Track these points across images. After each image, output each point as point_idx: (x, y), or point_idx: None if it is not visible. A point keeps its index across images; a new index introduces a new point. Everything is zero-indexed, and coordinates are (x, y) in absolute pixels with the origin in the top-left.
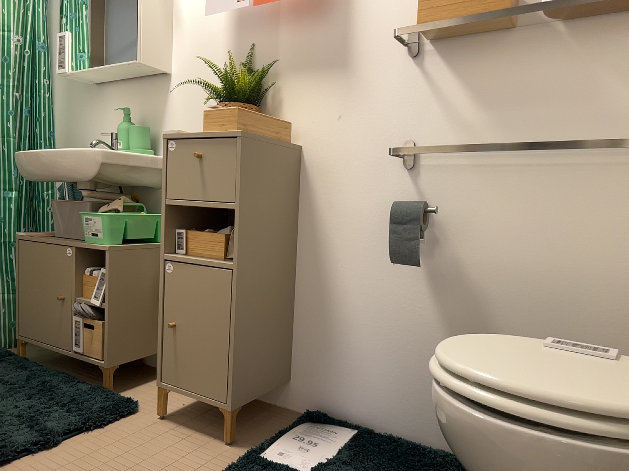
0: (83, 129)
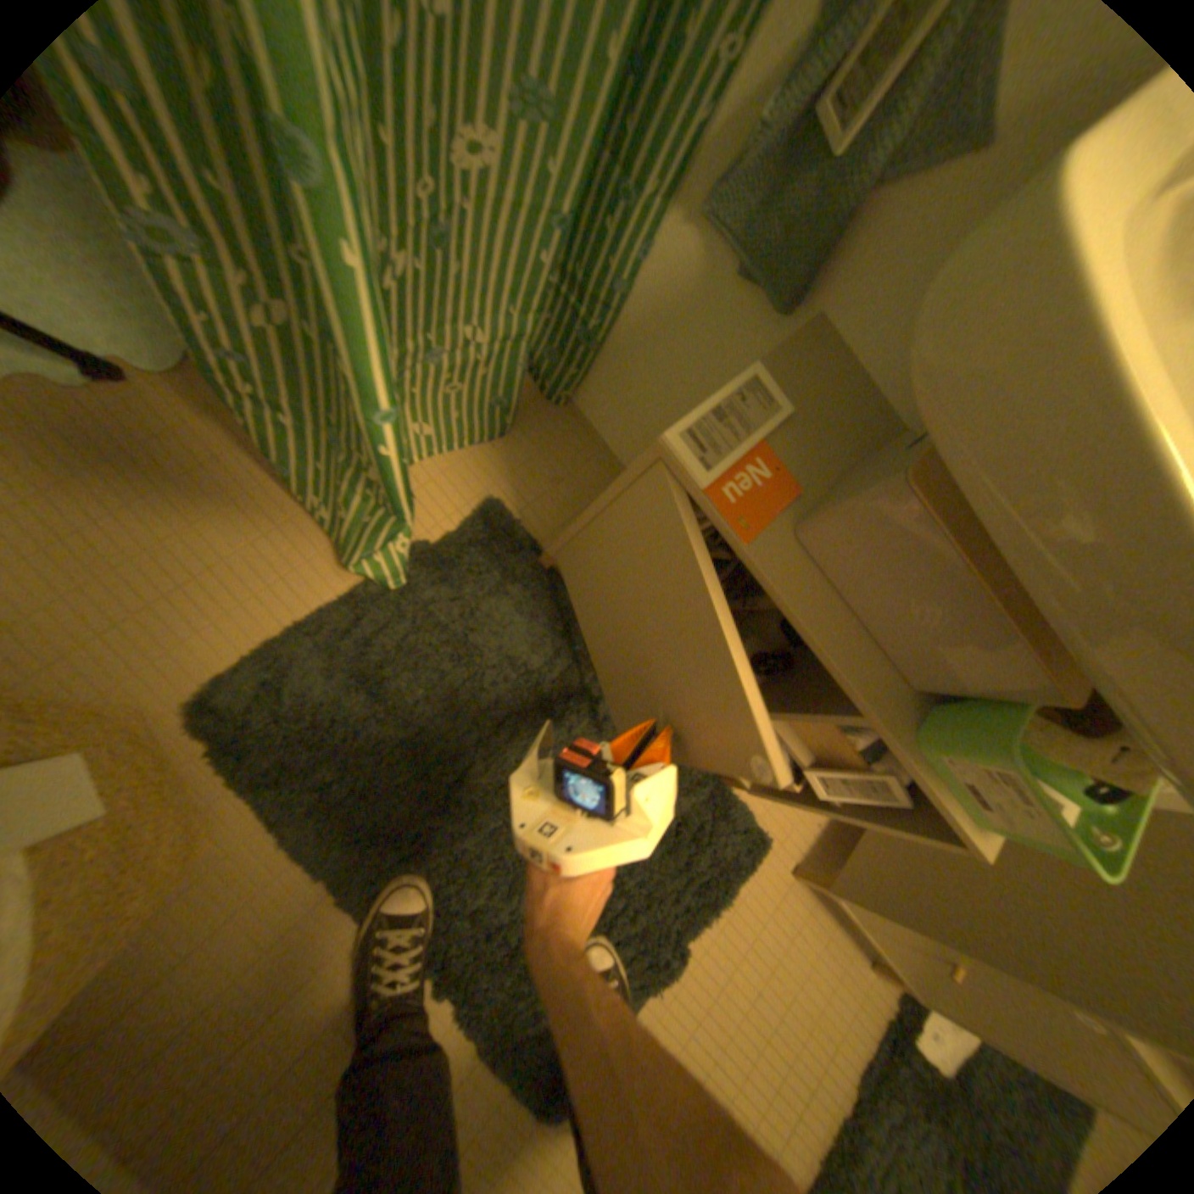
0: None
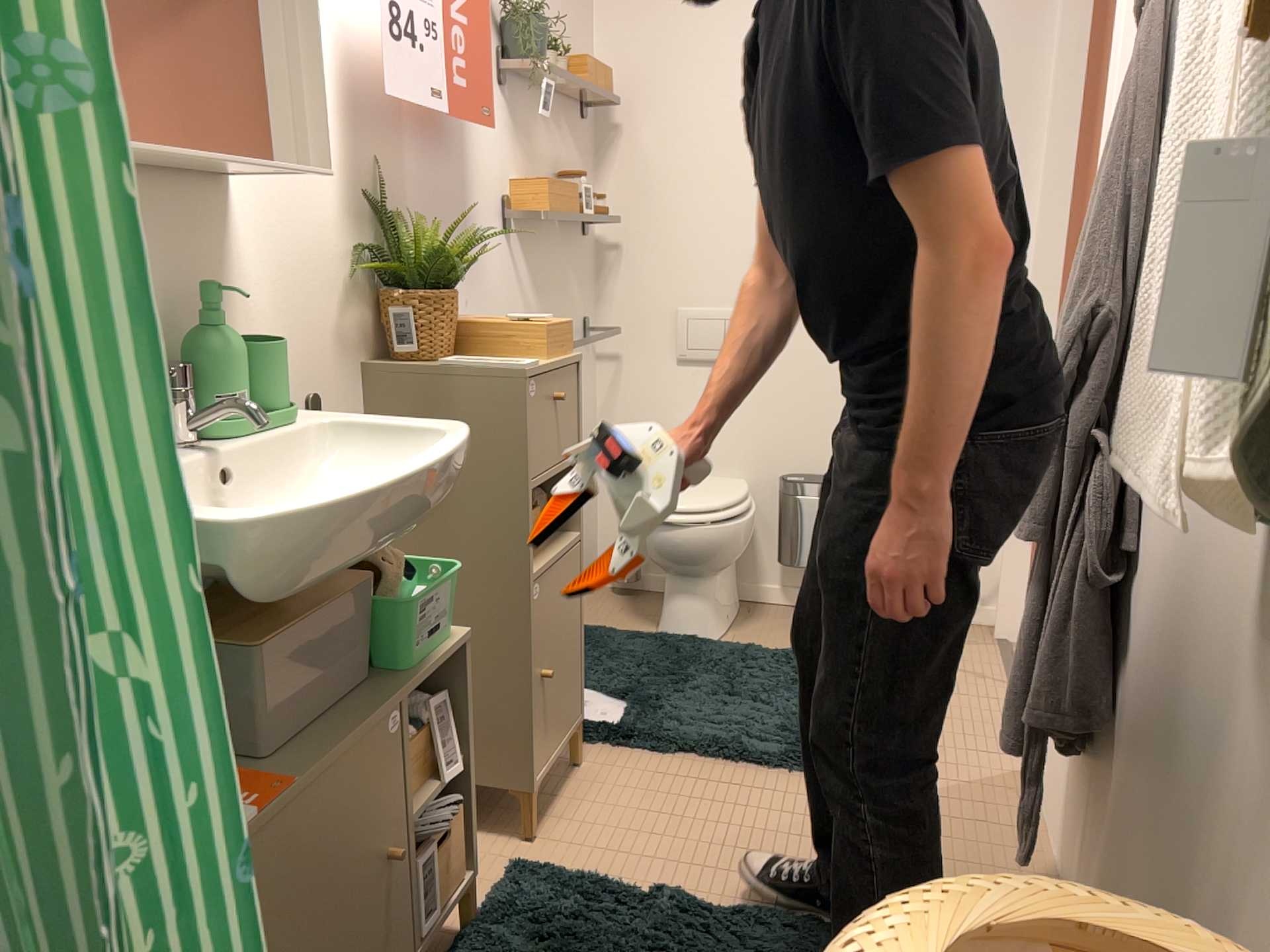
0: None
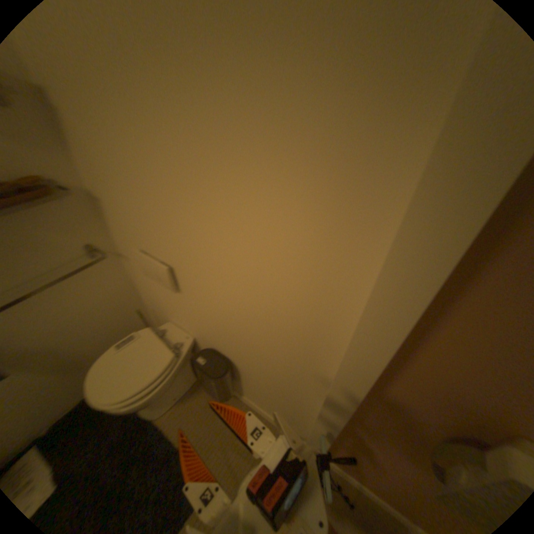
0: None
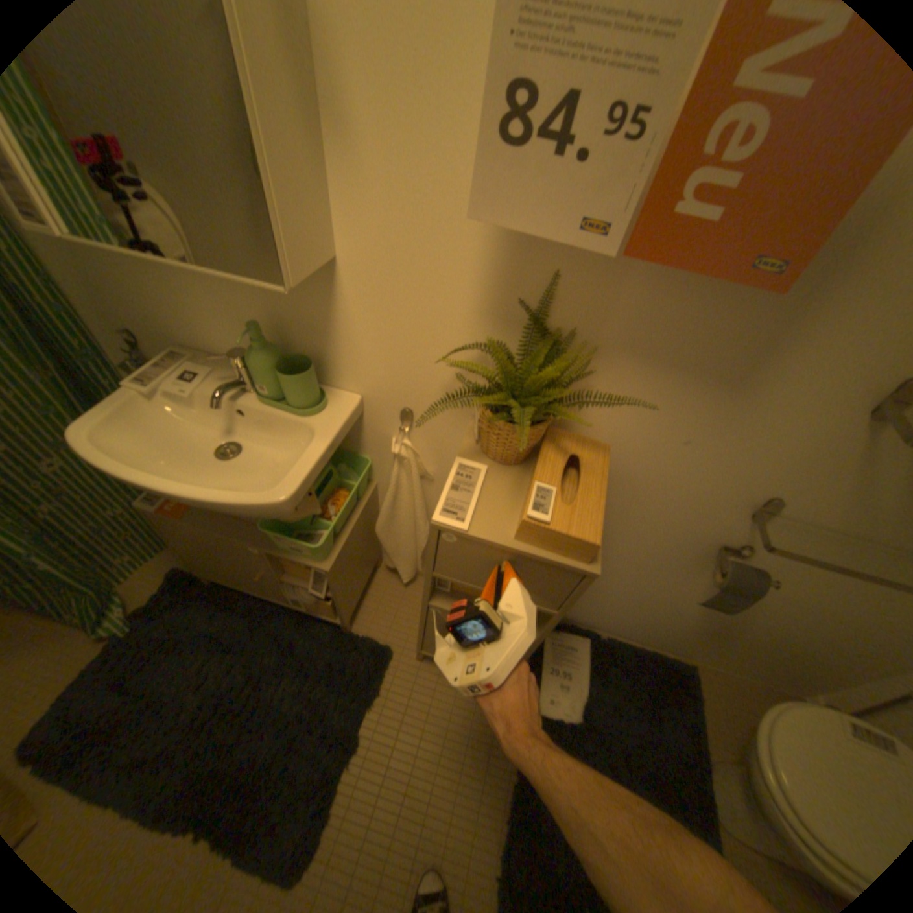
0: (129, 288)
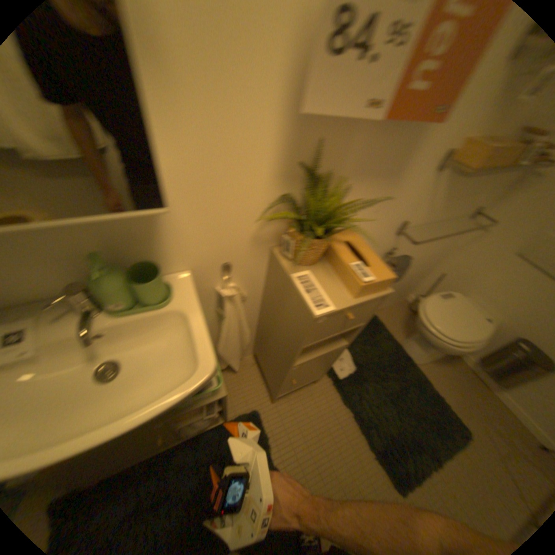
0: None
